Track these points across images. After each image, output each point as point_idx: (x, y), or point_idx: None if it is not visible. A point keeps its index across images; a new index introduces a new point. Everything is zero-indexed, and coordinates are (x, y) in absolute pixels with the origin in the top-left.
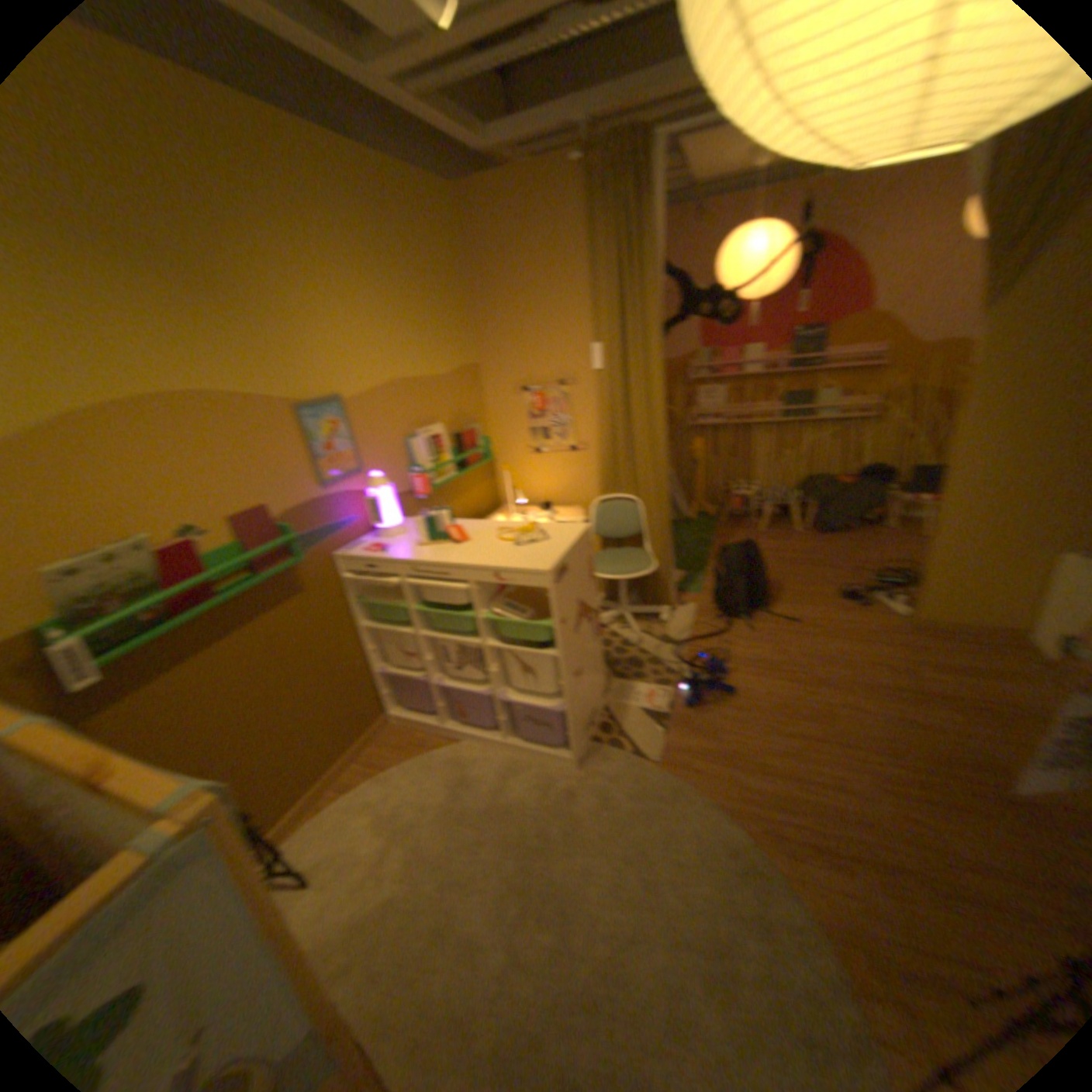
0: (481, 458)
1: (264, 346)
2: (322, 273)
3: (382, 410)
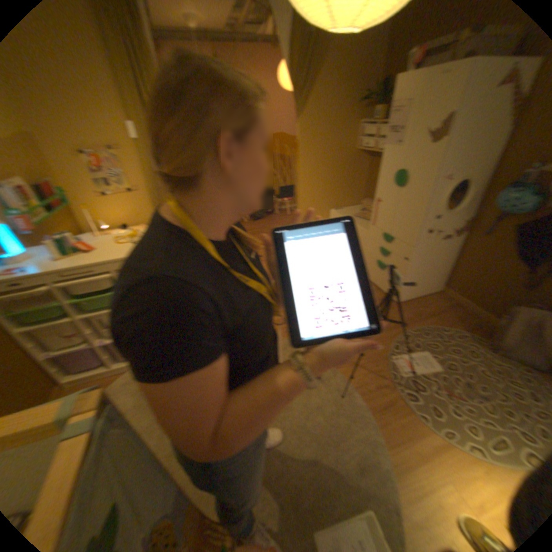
0: (56, 202)
1: None
2: None
3: None
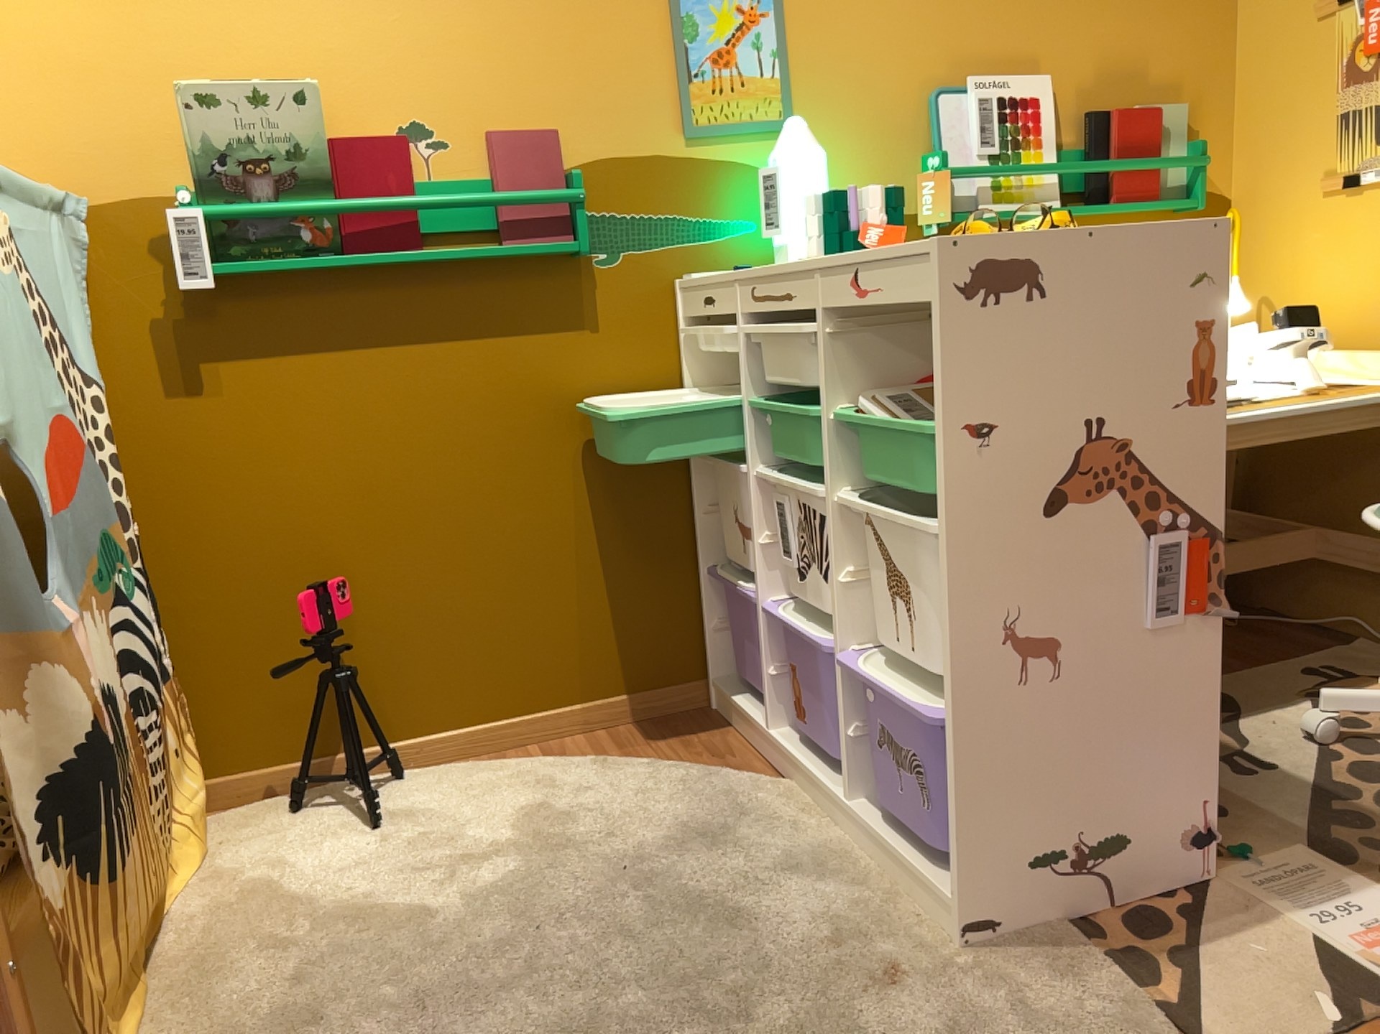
0: (1155, 189)
1: None
2: None
3: (872, 9)
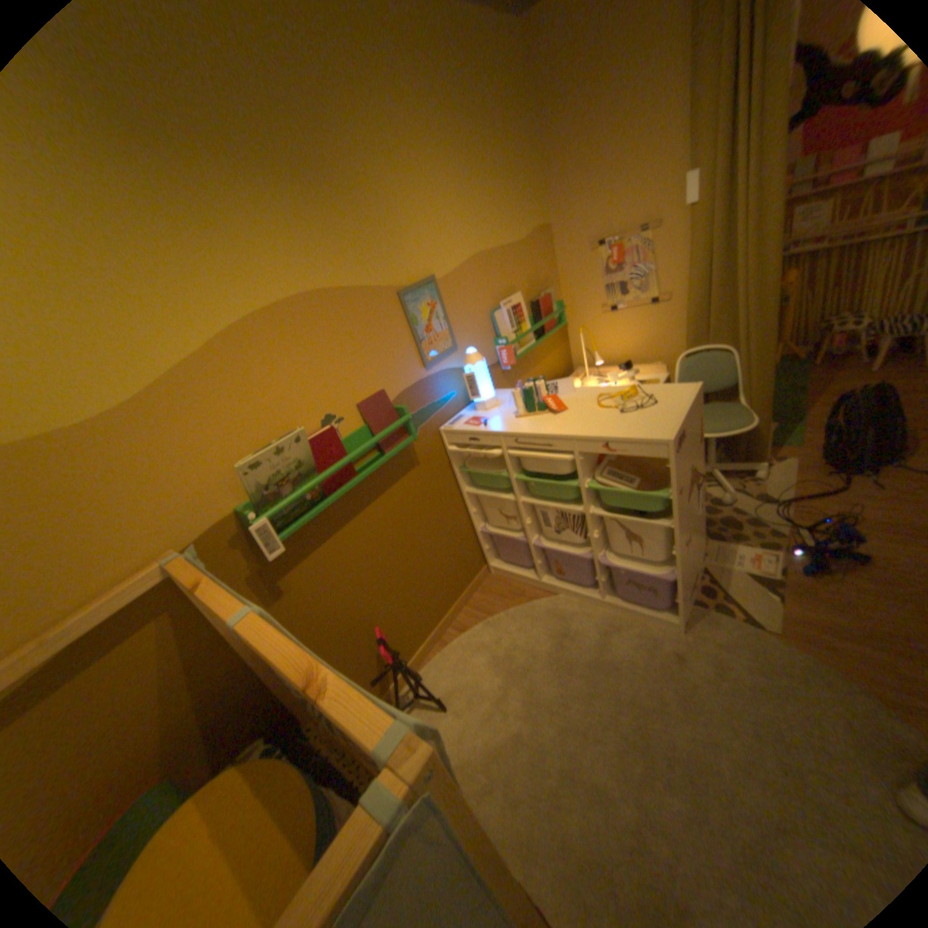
0: (554, 323)
1: (365, 236)
2: (405, 149)
3: (466, 286)
